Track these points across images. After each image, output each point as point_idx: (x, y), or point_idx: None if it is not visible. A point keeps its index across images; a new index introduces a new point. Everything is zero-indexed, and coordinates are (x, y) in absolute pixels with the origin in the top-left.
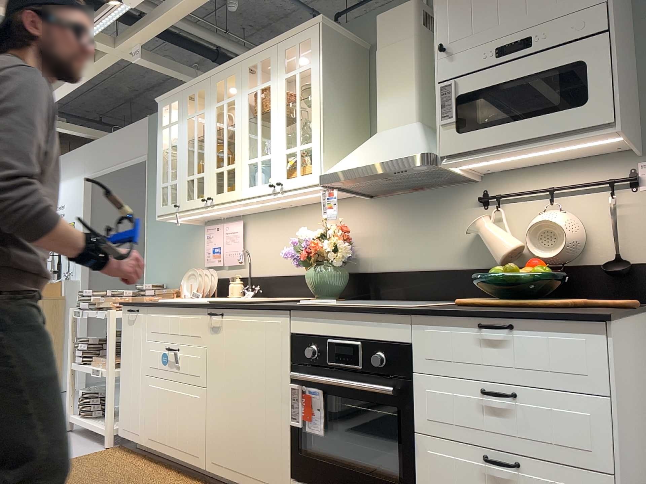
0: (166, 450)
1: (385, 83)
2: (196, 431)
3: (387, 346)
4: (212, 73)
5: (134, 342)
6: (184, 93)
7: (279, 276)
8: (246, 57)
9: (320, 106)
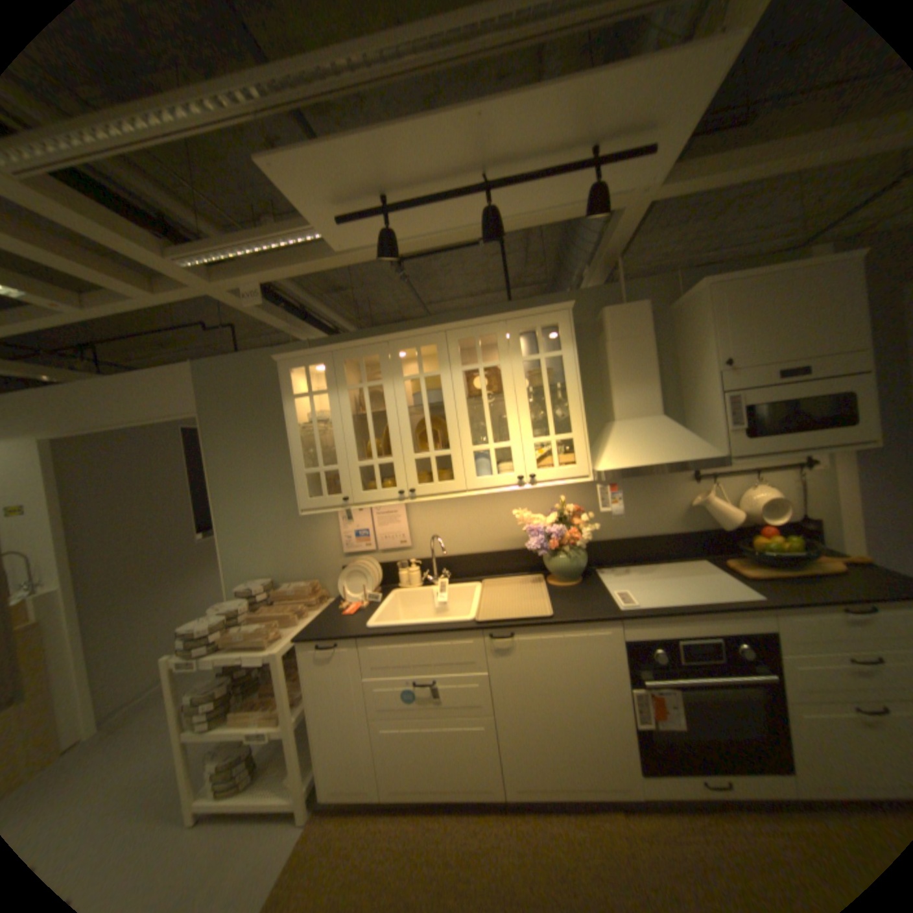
0: (429, 798)
1: (624, 375)
2: (485, 766)
3: (752, 640)
4: (393, 337)
5: (334, 687)
6: (335, 356)
7: (469, 555)
8: (455, 327)
9: (581, 398)
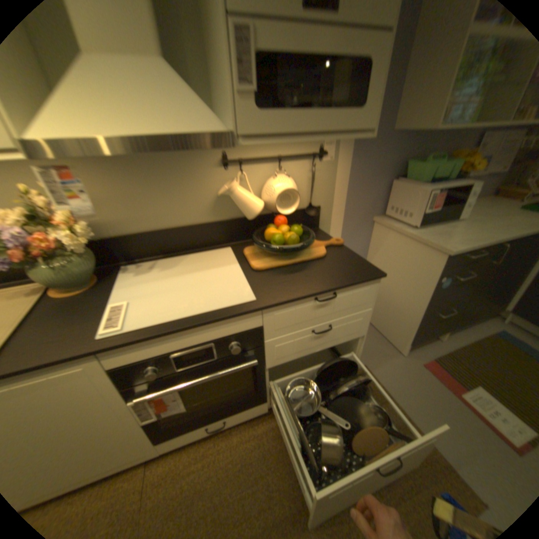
0: None
1: None
2: None
3: (239, 335)
4: None
5: None
6: None
7: None
8: None
9: None
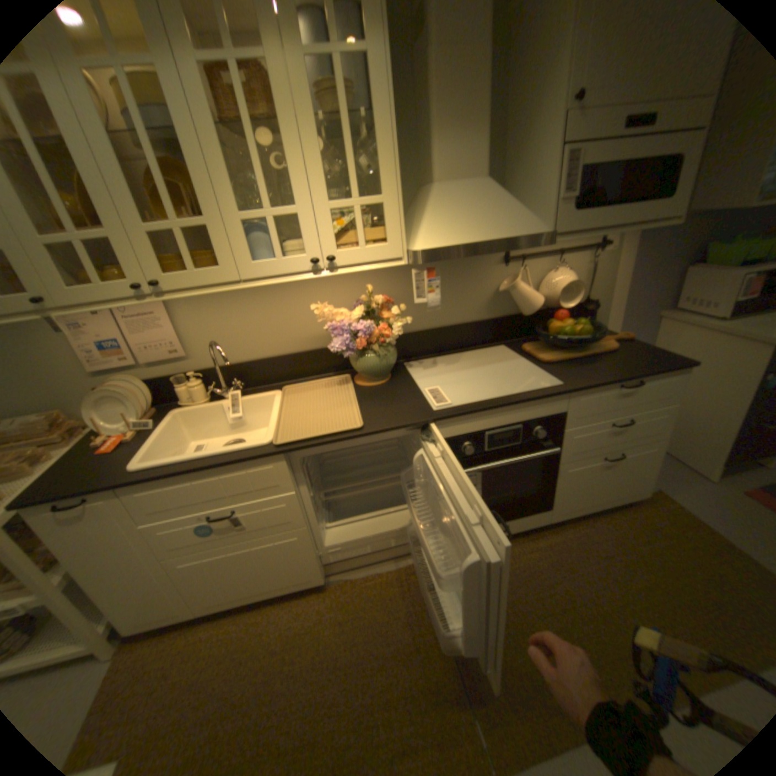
0: (249, 600)
1: (449, 108)
2: (302, 565)
3: (545, 420)
4: None
5: (100, 541)
6: None
7: (264, 359)
8: None
9: (395, 136)
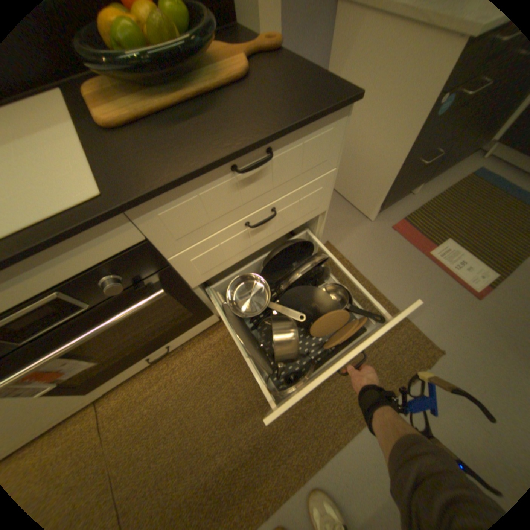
0: None
1: None
2: None
3: (107, 264)
4: None
5: None
6: None
7: None
8: None
9: None
